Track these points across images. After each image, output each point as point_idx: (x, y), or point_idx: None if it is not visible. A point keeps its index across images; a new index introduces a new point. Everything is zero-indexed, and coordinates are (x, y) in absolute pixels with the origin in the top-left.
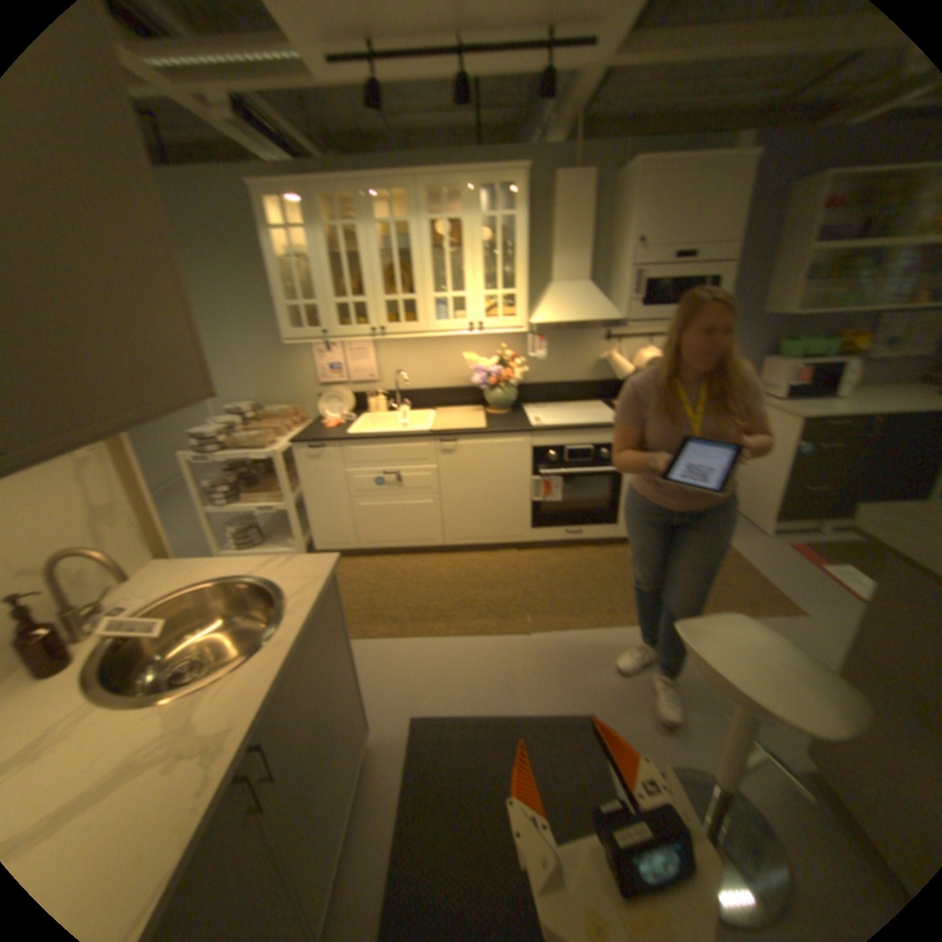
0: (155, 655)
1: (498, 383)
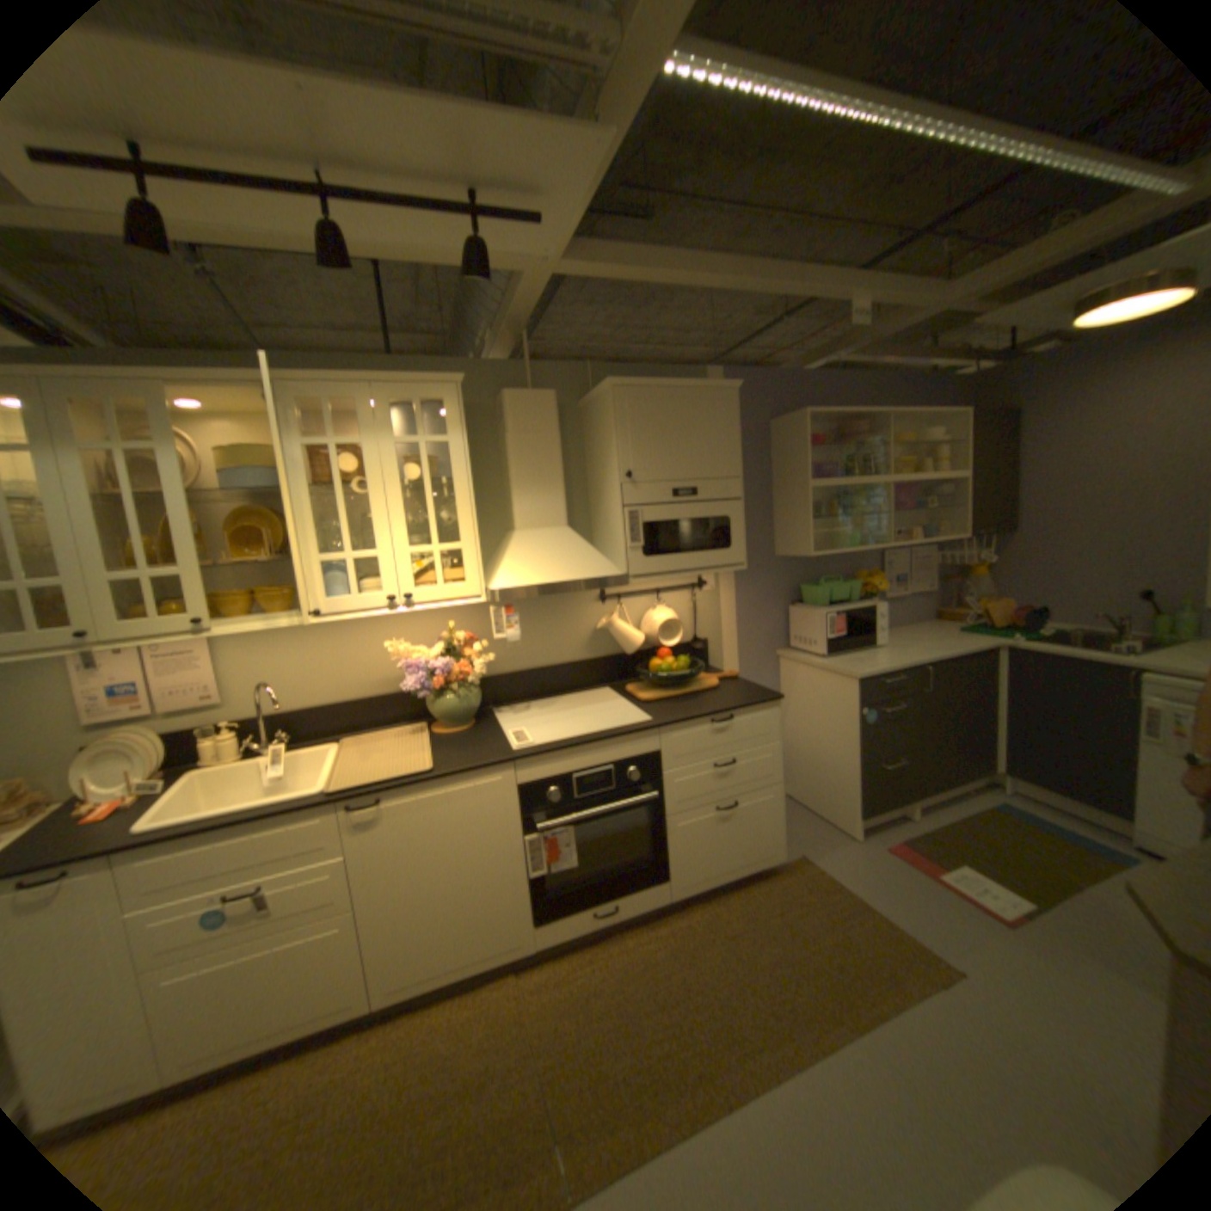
0: None
1: (452, 684)
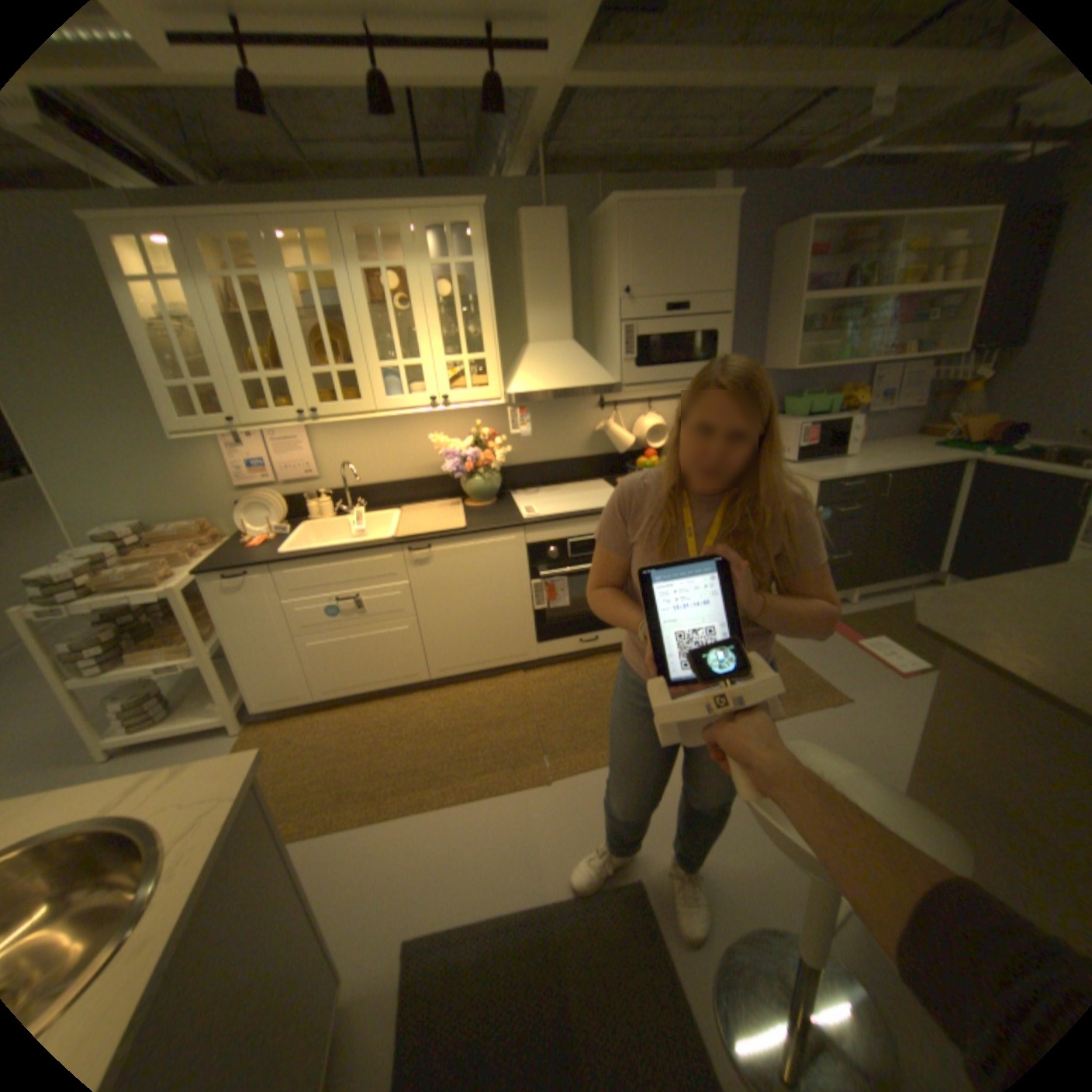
0: None
1: (479, 469)
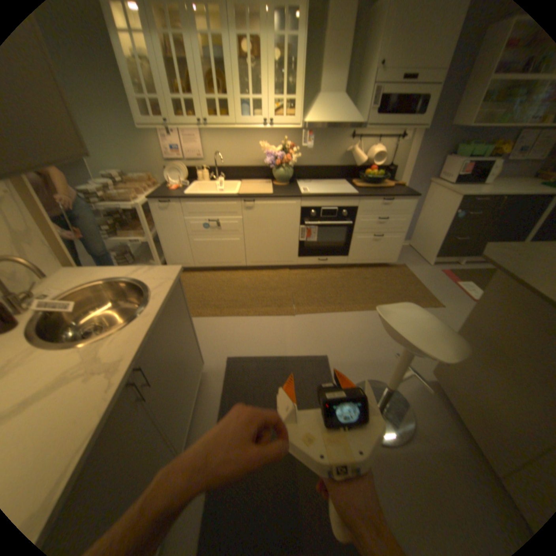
0: (73, 321)
1: (282, 164)
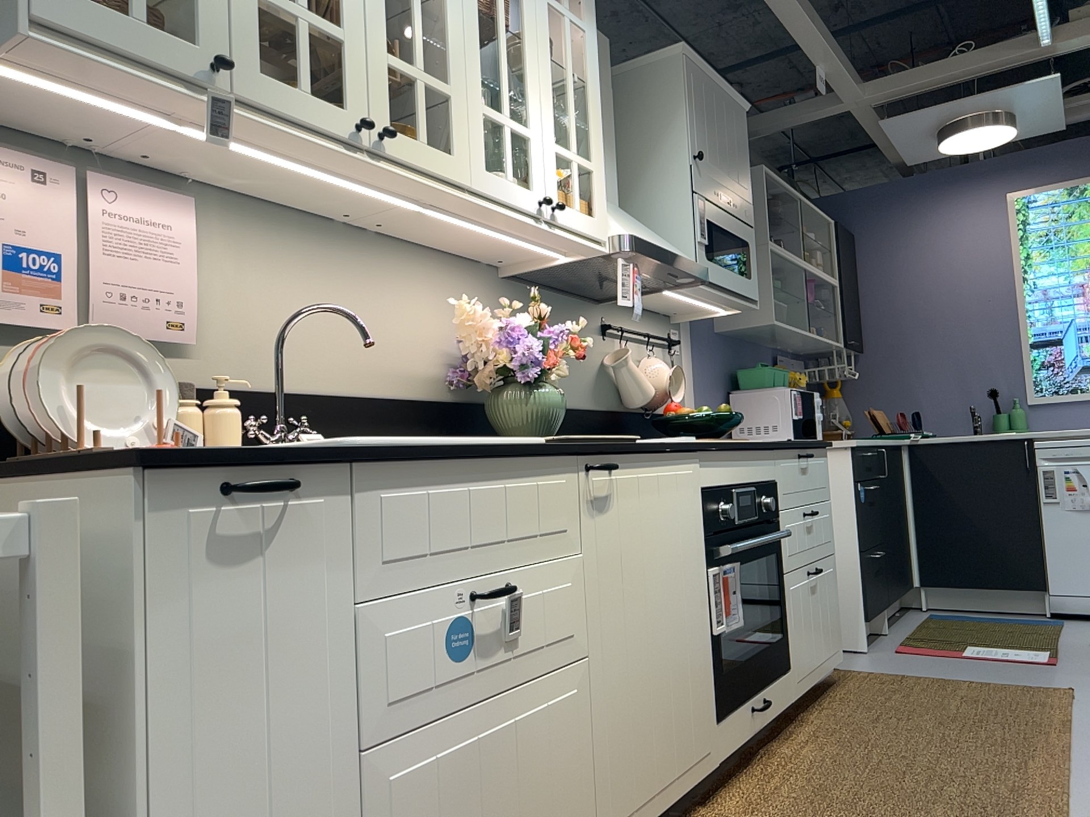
0: None
1: (546, 372)
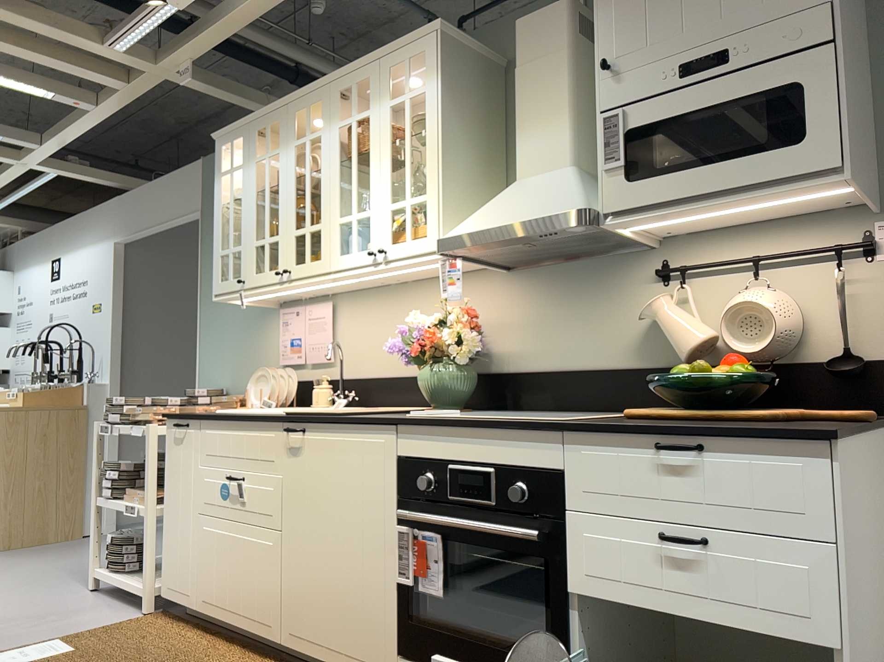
0: None
1: (432, 356)
